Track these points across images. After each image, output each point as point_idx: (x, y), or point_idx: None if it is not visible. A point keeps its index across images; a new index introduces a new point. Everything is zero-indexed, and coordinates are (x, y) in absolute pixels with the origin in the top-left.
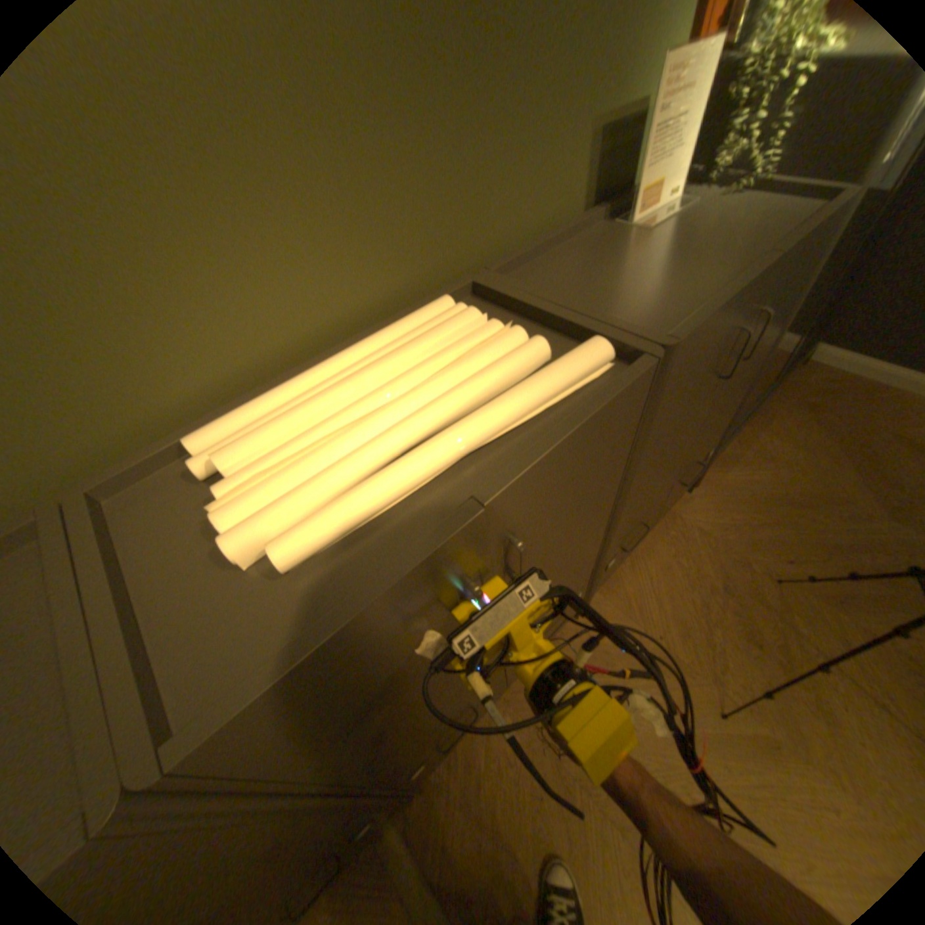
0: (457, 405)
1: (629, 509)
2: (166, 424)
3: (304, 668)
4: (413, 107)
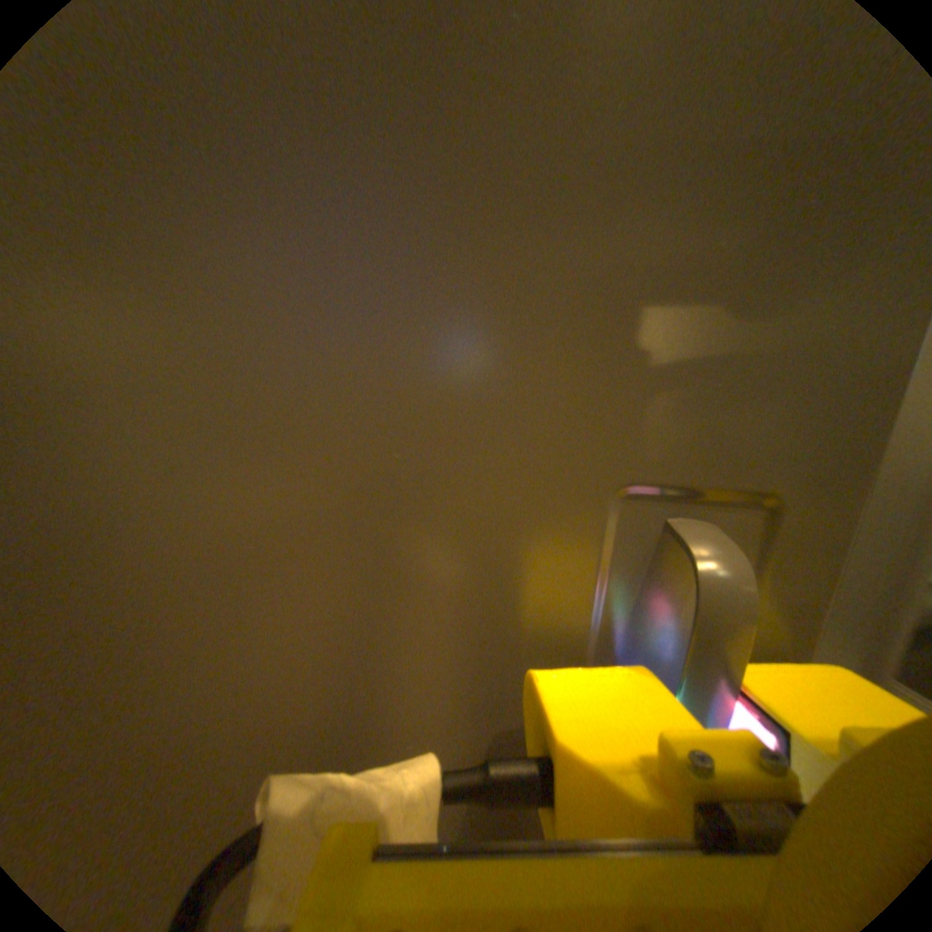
0: None
1: None
2: None
3: None
4: None
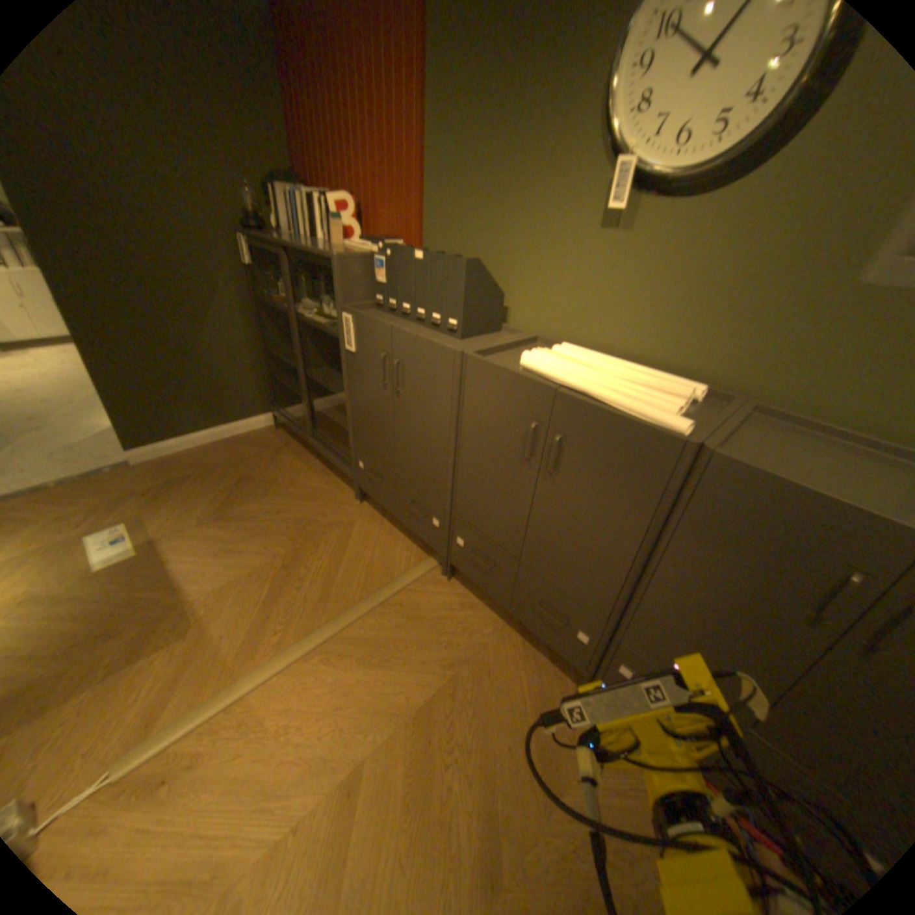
0: (608, 385)
1: (653, 605)
2: (571, 342)
3: (492, 370)
4: (768, 295)
